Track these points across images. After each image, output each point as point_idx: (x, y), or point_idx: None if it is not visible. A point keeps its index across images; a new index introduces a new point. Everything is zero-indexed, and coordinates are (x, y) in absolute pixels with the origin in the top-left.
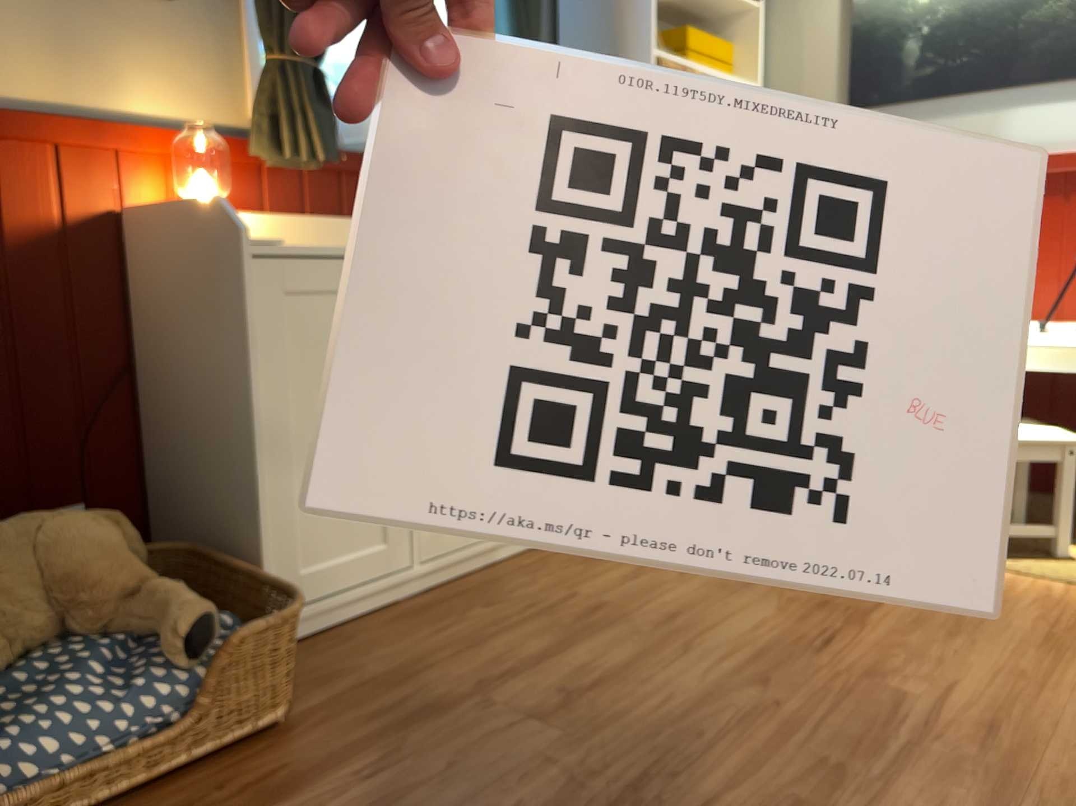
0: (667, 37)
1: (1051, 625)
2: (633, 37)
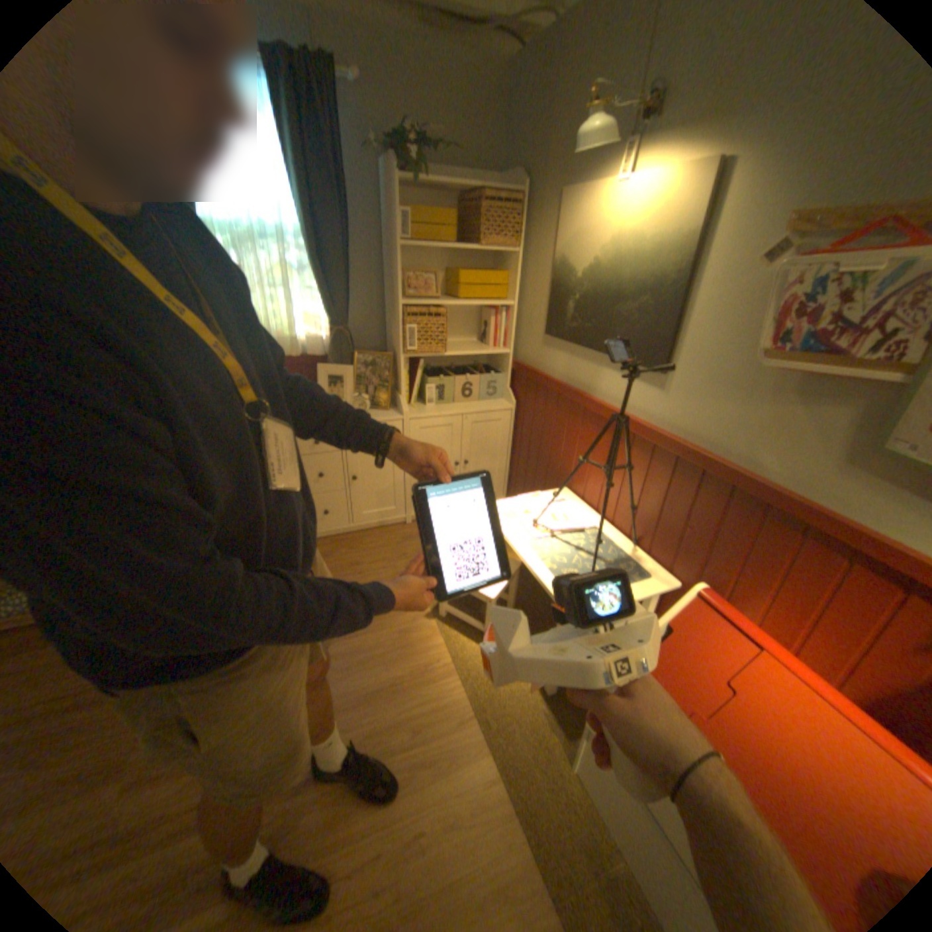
0: (453, 275)
1: (393, 685)
2: (395, 294)
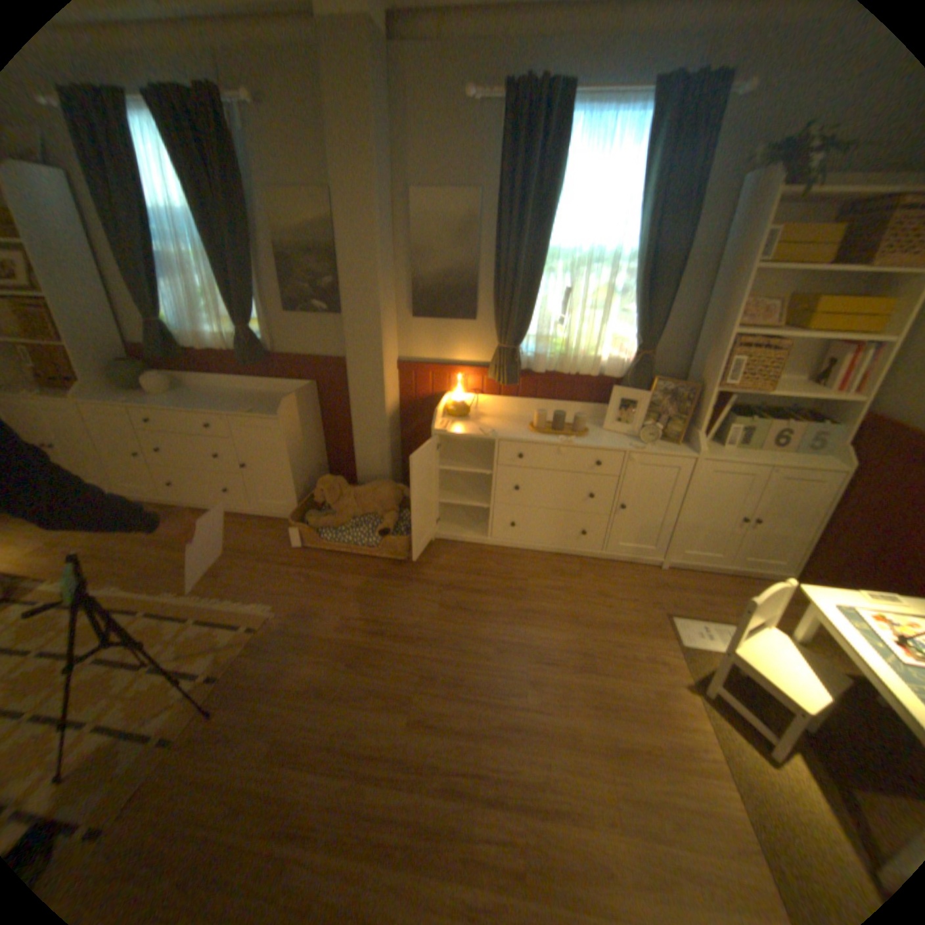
0: (807, 300)
1: (650, 753)
2: (728, 320)
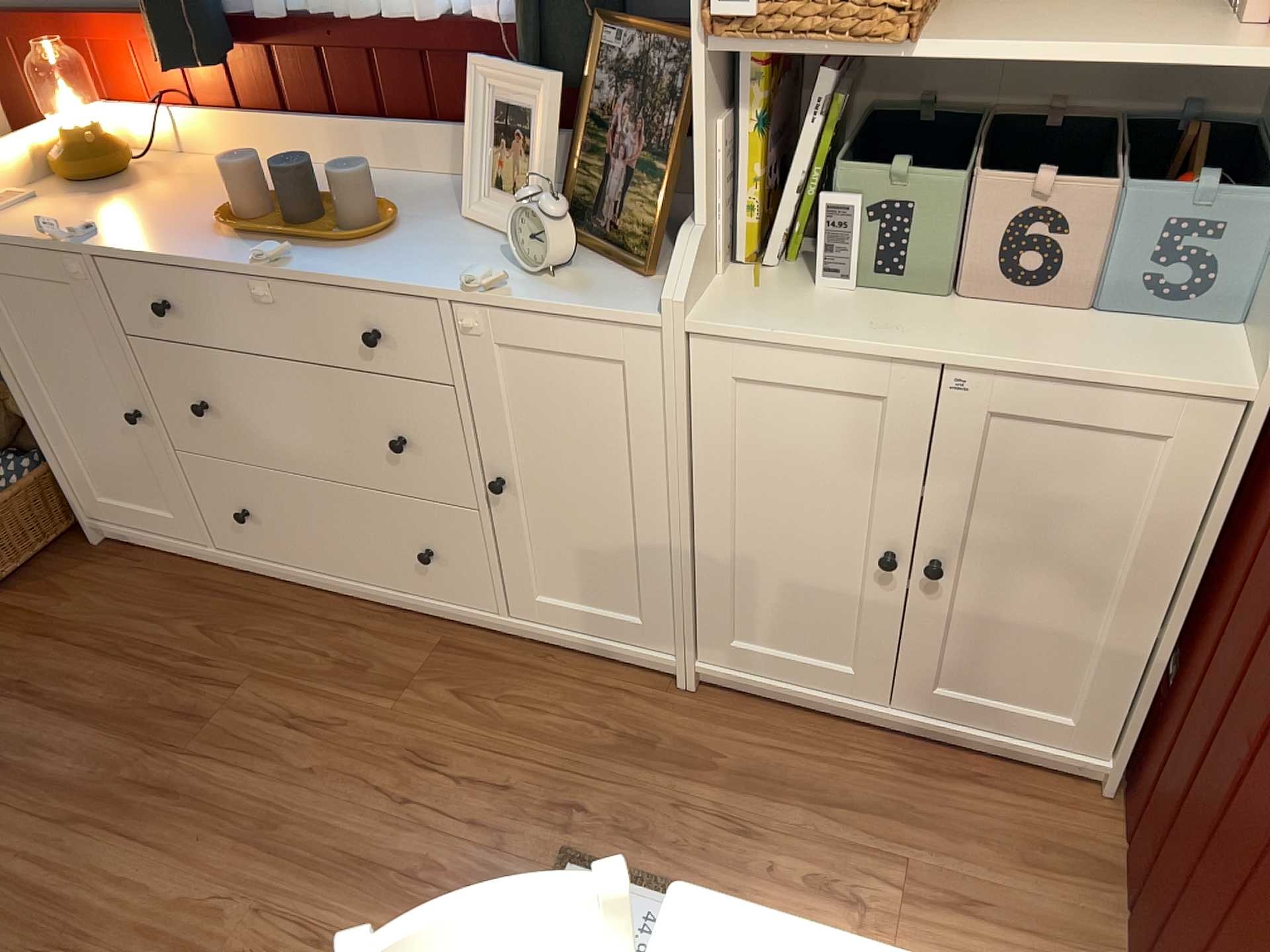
0: None
1: None
2: None
